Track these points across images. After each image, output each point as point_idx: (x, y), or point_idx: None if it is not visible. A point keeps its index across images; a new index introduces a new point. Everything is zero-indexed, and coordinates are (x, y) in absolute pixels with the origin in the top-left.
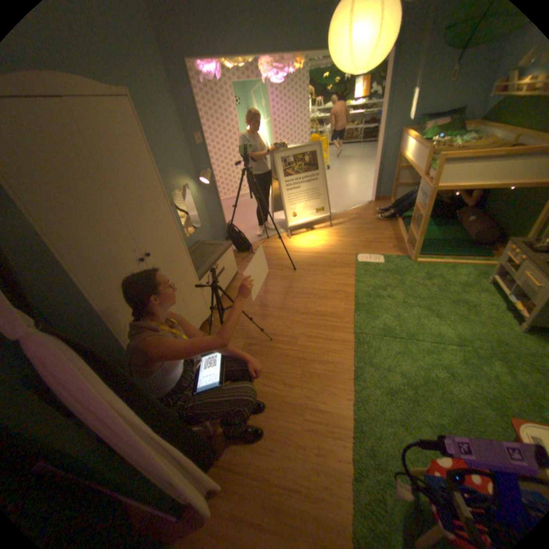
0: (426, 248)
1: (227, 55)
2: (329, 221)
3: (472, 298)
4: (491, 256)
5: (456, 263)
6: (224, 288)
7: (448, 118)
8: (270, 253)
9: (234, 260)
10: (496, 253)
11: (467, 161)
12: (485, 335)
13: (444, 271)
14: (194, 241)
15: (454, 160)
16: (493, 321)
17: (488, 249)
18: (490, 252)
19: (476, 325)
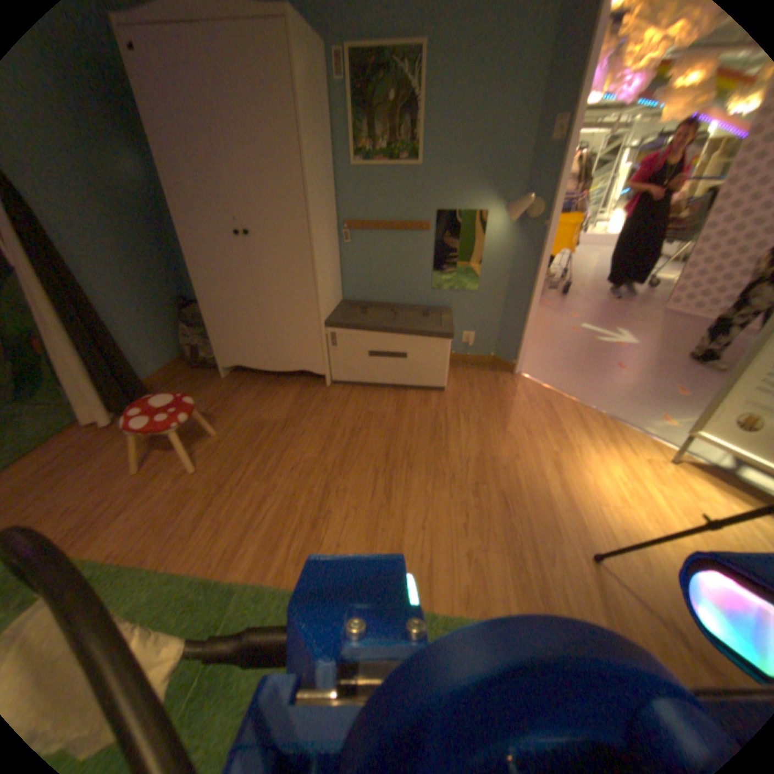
0: None
1: None
2: None
3: None
4: None
5: None
6: (388, 379)
7: None
8: (533, 422)
9: (442, 363)
10: None
11: None
12: None
13: None
14: (443, 302)
15: None
16: None
17: None
18: None
19: None
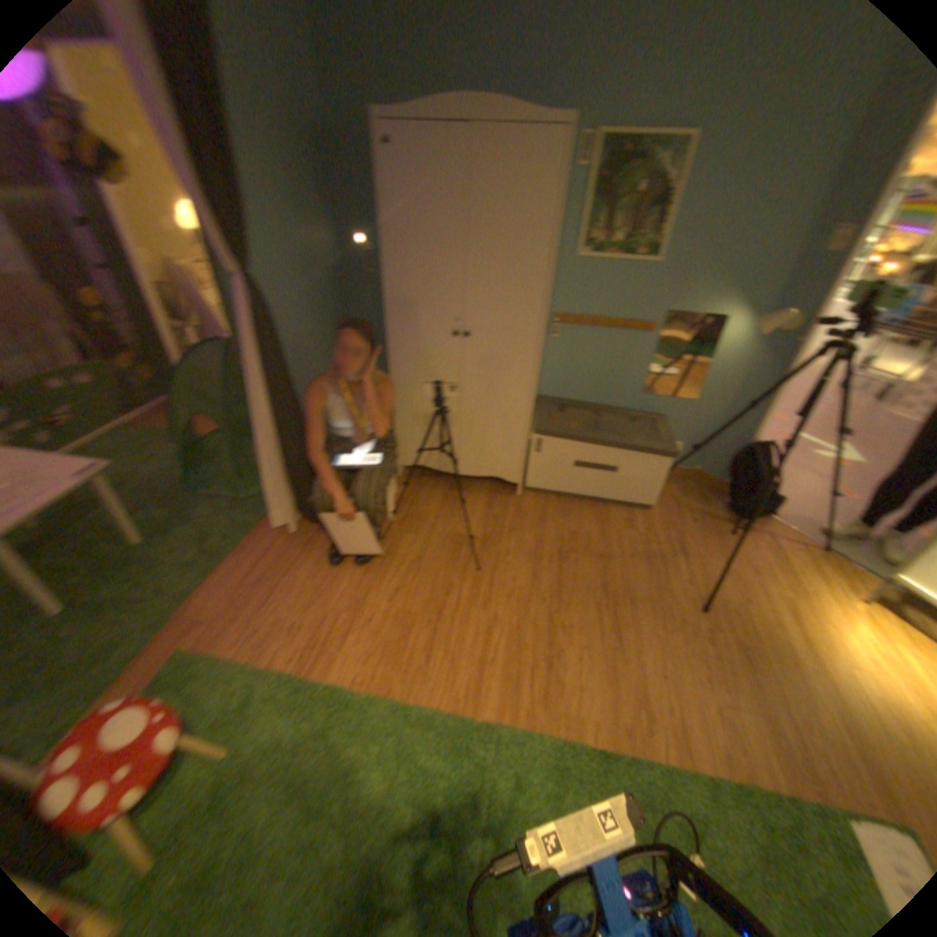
0: None
1: None
2: None
3: None
4: None
5: None
6: (589, 494)
7: None
8: (760, 560)
9: (657, 484)
10: None
11: None
12: None
13: None
14: (654, 410)
15: None
16: None
17: None
18: None
19: None
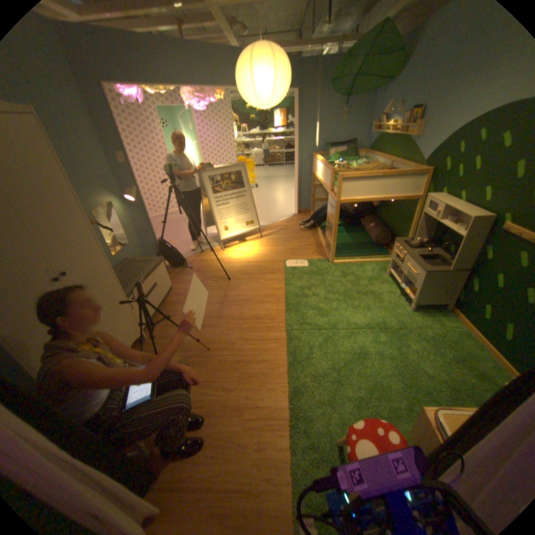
0: (340, 251)
1: (147, 82)
2: (259, 233)
3: (376, 289)
4: (387, 254)
5: (363, 262)
6: (157, 304)
7: (345, 147)
8: (204, 265)
9: (166, 275)
10: (390, 251)
11: (359, 180)
12: (387, 317)
13: (354, 269)
14: (121, 259)
15: (350, 179)
16: (392, 305)
17: (385, 249)
18: (386, 251)
19: (380, 310)
